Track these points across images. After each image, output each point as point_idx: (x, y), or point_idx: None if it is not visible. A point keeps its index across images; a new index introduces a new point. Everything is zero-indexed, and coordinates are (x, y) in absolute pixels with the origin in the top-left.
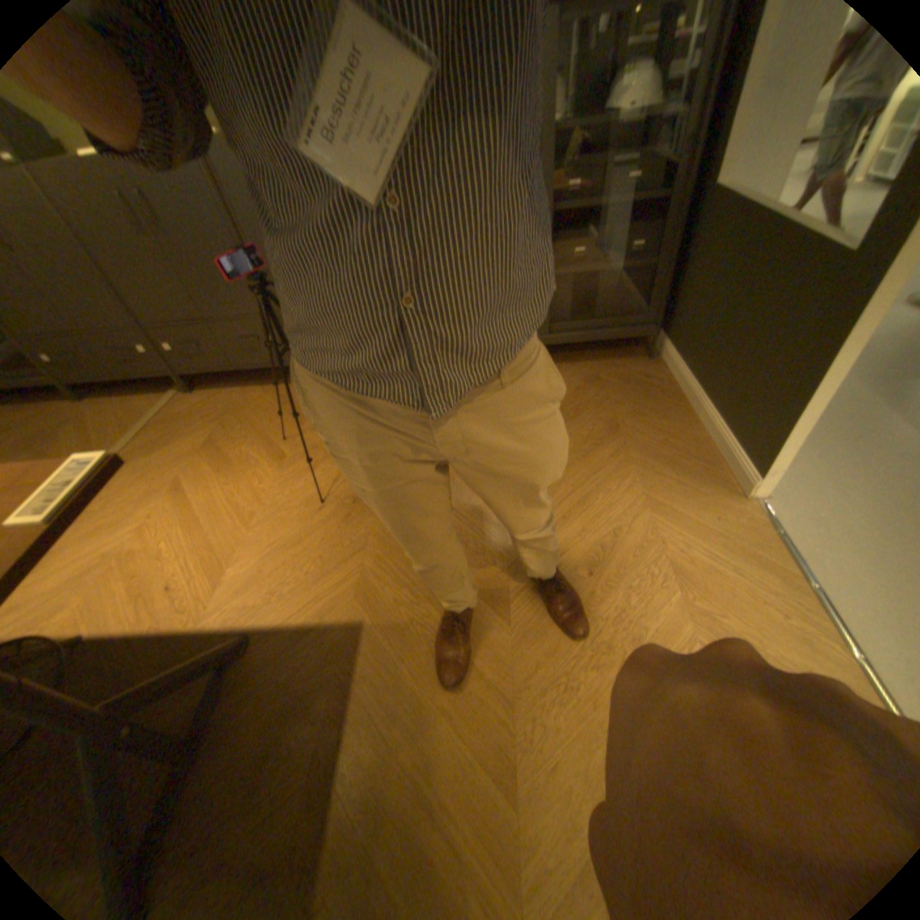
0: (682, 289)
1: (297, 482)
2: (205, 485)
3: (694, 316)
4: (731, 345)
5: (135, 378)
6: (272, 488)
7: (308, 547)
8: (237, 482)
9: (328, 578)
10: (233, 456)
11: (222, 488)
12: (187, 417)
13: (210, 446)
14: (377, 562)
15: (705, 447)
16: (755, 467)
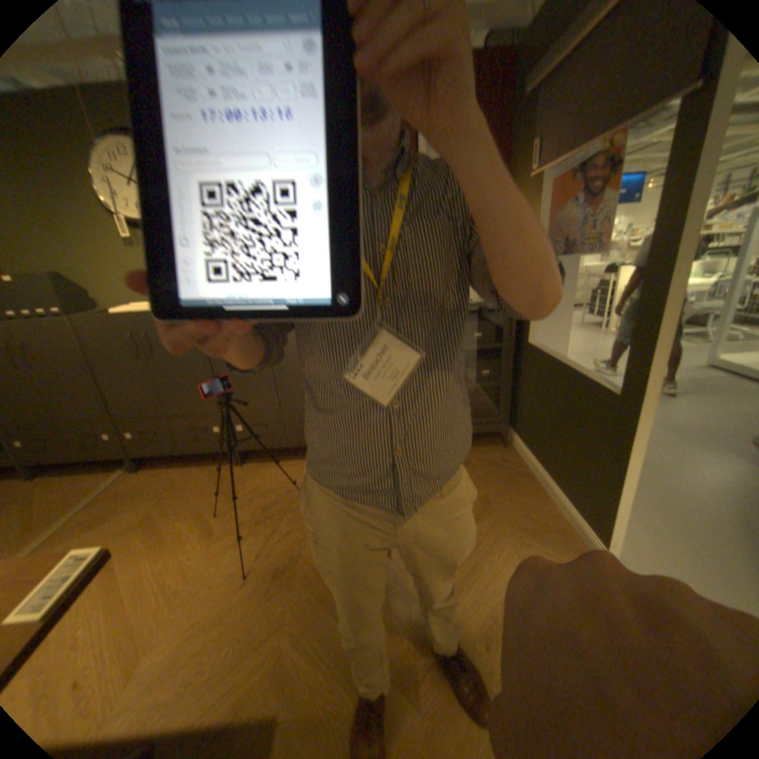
0: (519, 401)
1: (222, 559)
2: (135, 563)
3: (531, 420)
4: (560, 444)
5: (92, 460)
6: (199, 564)
7: (227, 629)
8: (167, 559)
9: (244, 664)
10: (166, 533)
11: (151, 566)
12: (130, 495)
13: (146, 523)
14: (293, 643)
15: (559, 522)
16: (600, 540)
